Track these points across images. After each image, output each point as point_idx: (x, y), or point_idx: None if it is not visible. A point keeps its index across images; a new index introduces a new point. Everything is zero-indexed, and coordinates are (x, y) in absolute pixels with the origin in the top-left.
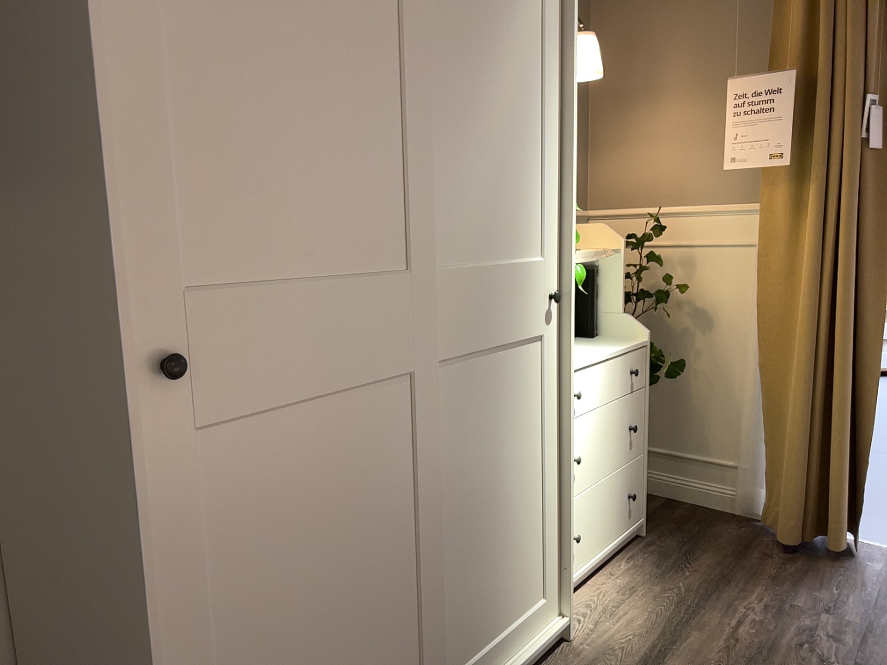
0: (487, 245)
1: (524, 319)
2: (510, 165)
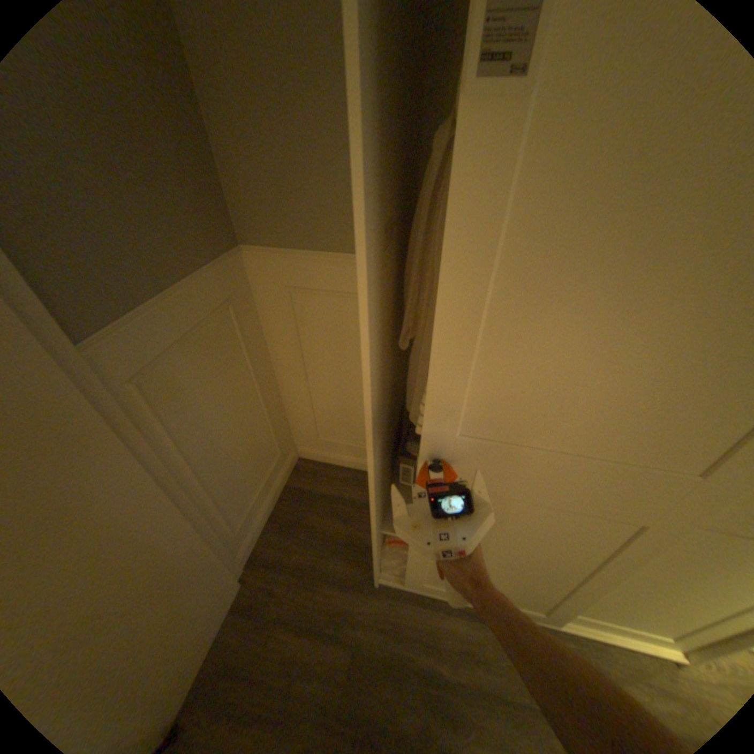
0: None
1: None
2: None
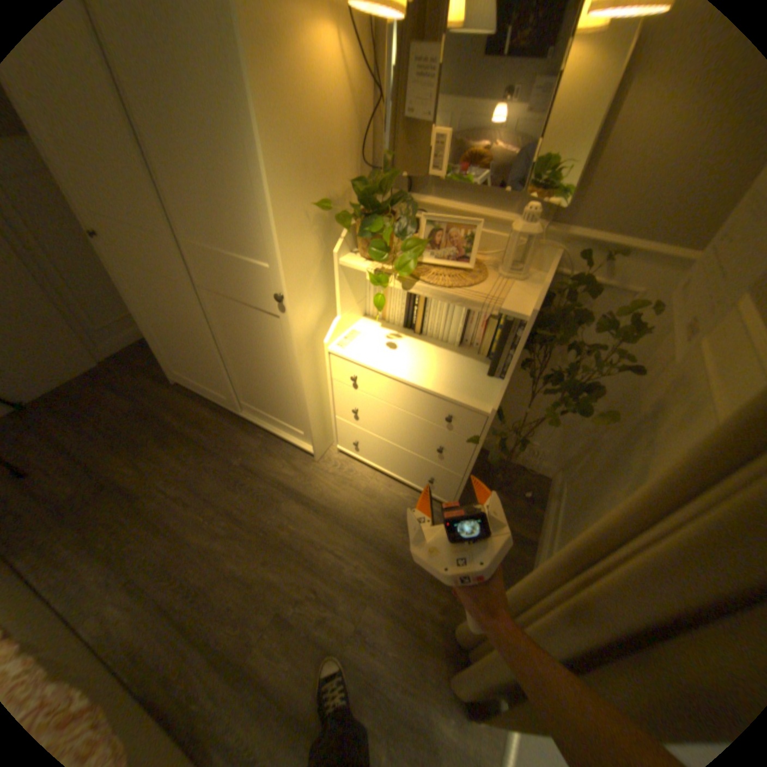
0: (214, 234)
1: (260, 299)
2: (219, 172)
